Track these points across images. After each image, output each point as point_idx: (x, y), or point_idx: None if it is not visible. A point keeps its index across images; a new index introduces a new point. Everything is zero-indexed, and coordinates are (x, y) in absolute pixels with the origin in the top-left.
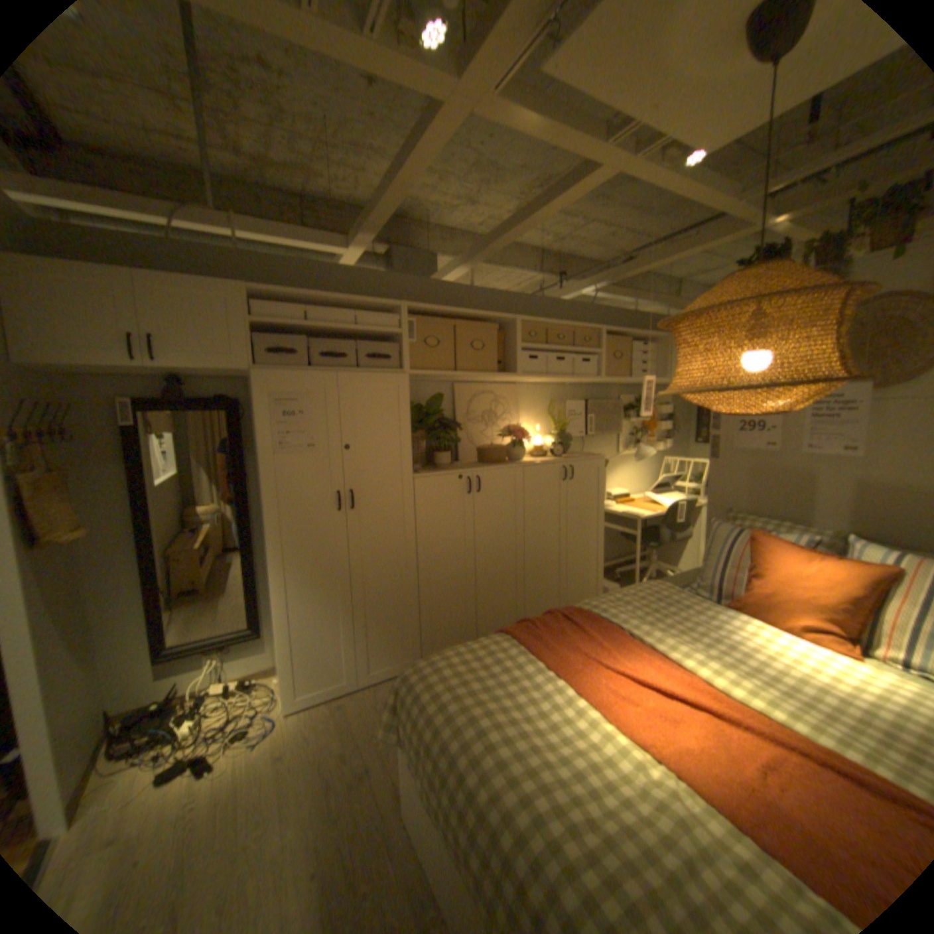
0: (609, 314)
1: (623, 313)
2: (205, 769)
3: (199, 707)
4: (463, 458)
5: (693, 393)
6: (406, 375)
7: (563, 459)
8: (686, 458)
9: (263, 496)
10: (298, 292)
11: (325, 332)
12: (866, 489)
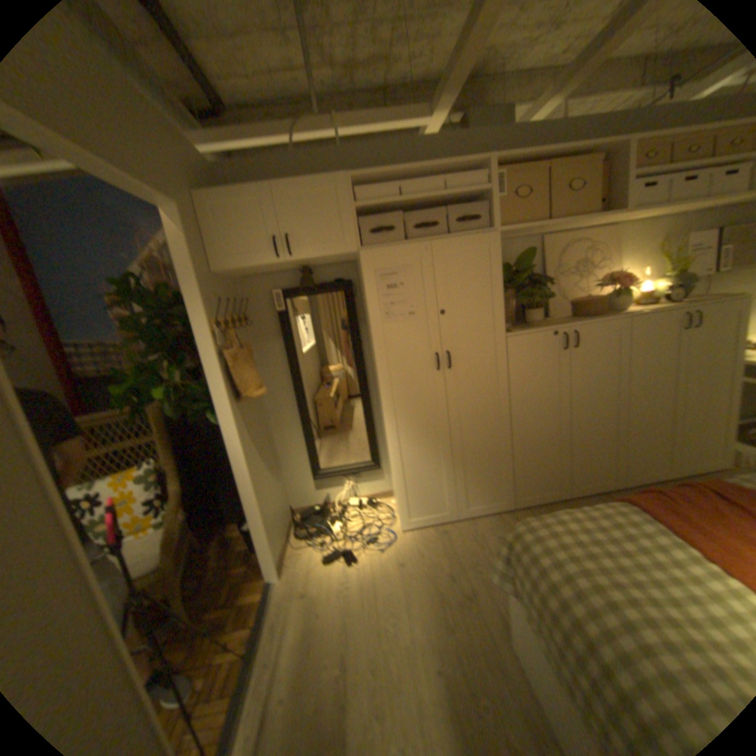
0: None
1: None
2: (354, 561)
3: (345, 514)
4: (555, 314)
5: None
6: (497, 234)
7: (687, 304)
8: None
9: (377, 361)
10: (393, 171)
11: (417, 206)
12: None
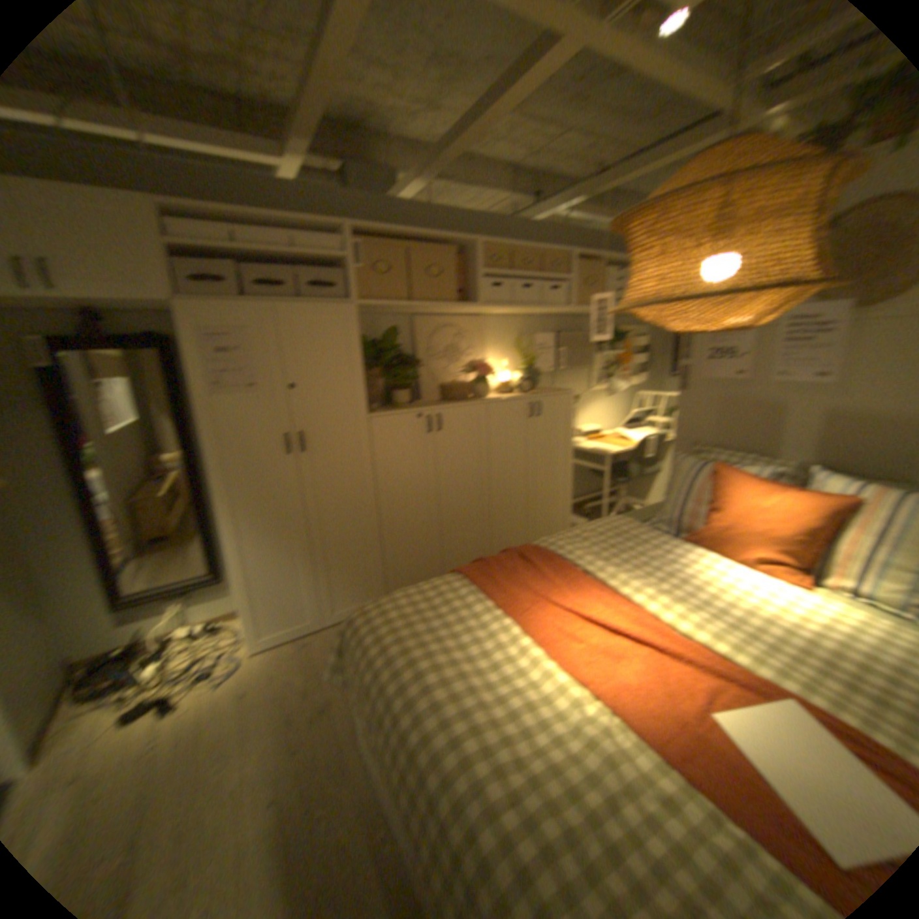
0: (585, 235)
1: (601, 233)
2: (174, 705)
3: (167, 647)
4: (428, 395)
5: (651, 309)
6: (356, 304)
7: (531, 394)
8: (662, 392)
9: (206, 438)
10: (223, 206)
11: (262, 256)
12: (837, 417)
